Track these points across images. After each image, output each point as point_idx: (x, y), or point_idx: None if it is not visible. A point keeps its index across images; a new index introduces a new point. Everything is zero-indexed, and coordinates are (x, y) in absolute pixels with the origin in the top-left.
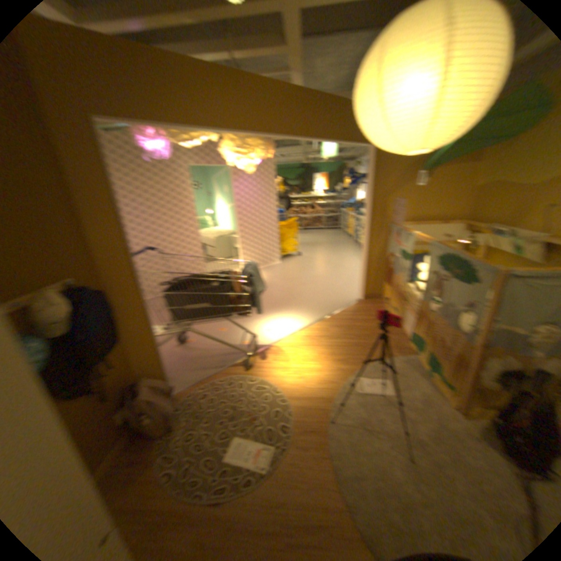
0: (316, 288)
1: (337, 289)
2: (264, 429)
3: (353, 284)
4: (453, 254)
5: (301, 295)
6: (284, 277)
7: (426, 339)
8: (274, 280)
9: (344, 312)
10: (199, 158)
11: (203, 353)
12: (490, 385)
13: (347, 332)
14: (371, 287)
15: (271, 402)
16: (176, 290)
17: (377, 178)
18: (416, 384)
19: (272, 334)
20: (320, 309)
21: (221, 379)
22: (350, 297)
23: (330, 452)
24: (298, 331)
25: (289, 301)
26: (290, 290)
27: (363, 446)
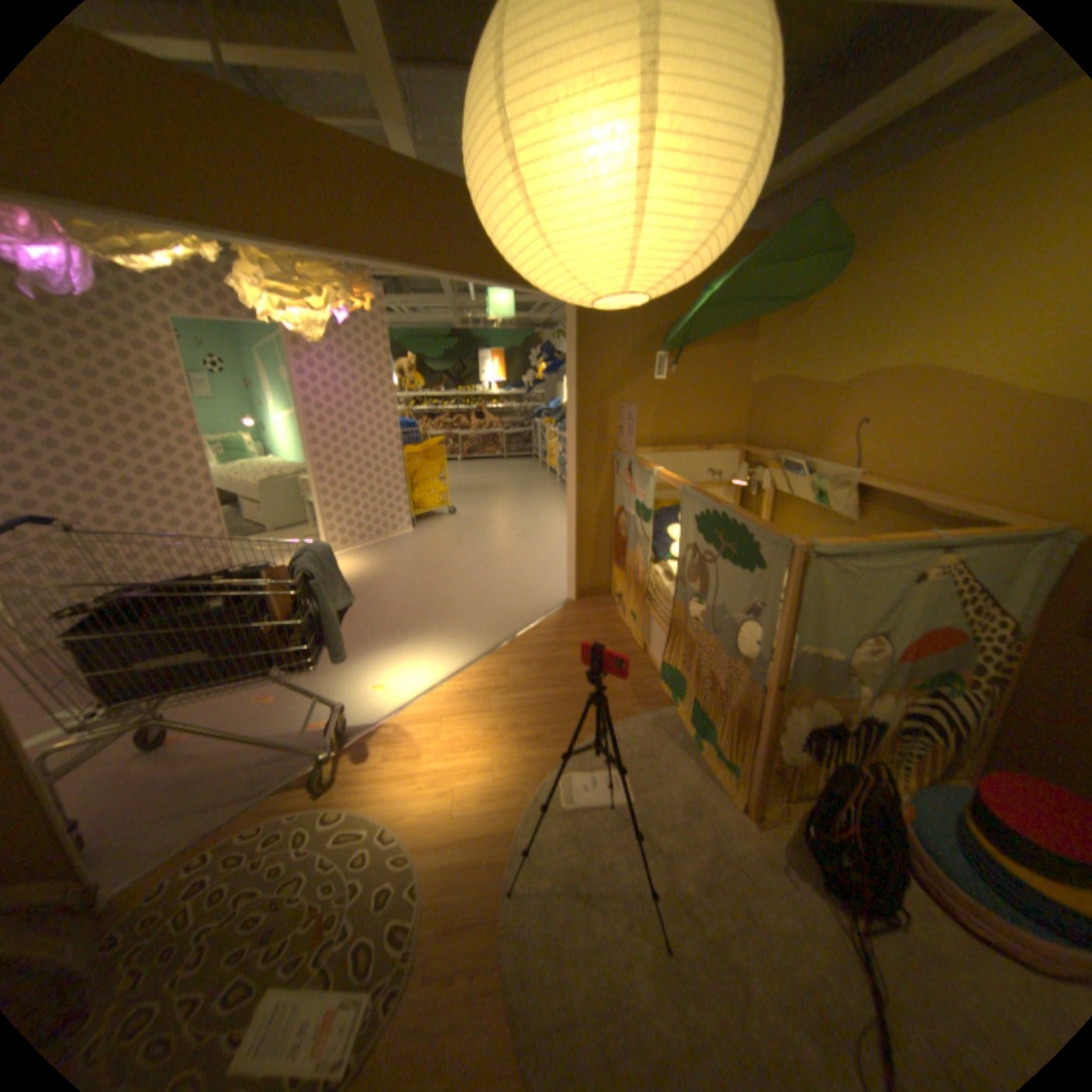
0: (483, 581)
1: (524, 580)
2: (345, 947)
3: (555, 569)
4: (718, 512)
5: (451, 599)
6: (417, 561)
7: (684, 675)
8: (393, 569)
9: (537, 629)
10: (192, 299)
11: (200, 768)
12: (795, 759)
13: (543, 671)
14: (586, 574)
15: (367, 869)
16: (106, 624)
17: (584, 363)
18: (671, 769)
19: (382, 695)
20: (490, 628)
21: (244, 830)
22: (550, 596)
23: (499, 972)
24: (440, 683)
25: (423, 615)
26: (428, 589)
27: (571, 936)
